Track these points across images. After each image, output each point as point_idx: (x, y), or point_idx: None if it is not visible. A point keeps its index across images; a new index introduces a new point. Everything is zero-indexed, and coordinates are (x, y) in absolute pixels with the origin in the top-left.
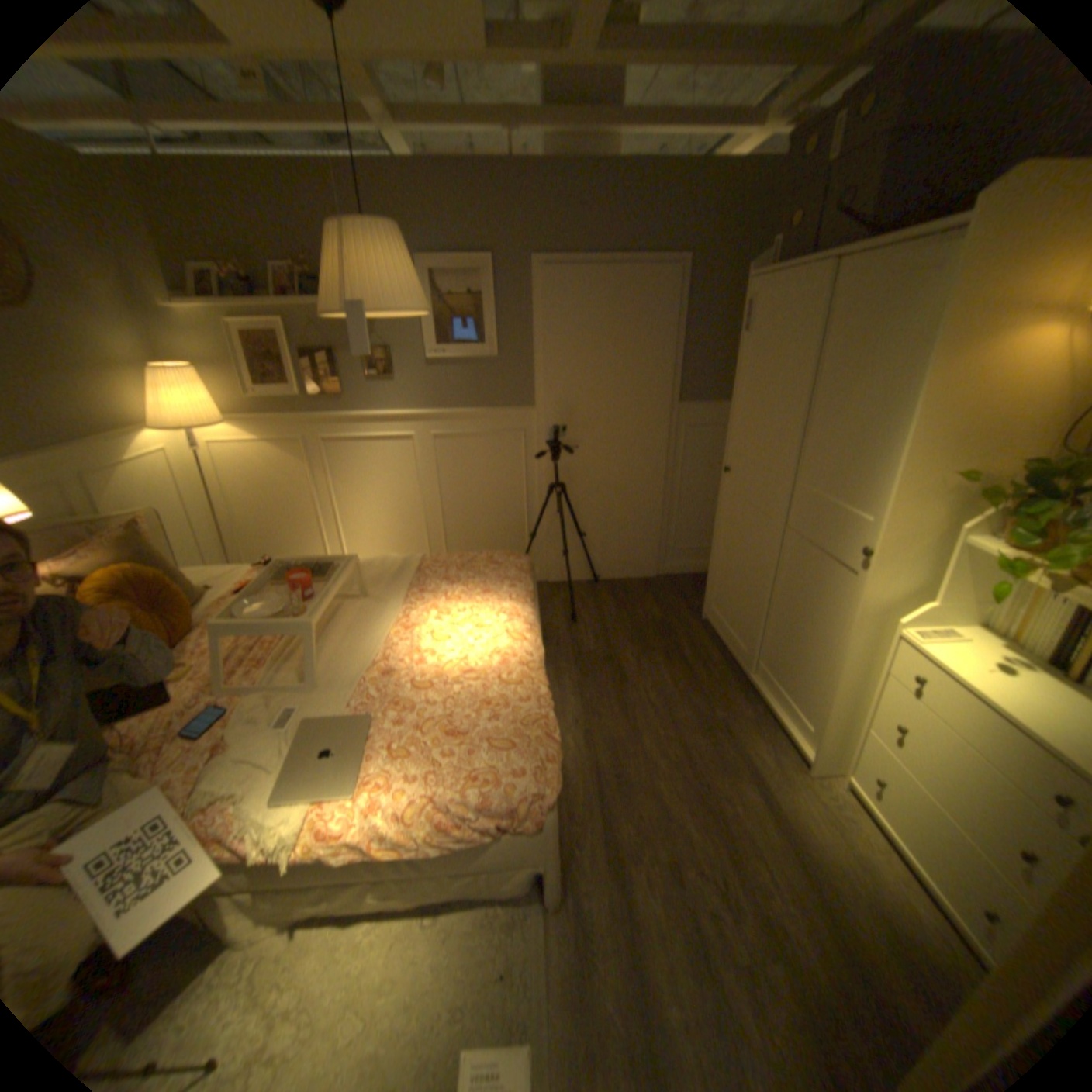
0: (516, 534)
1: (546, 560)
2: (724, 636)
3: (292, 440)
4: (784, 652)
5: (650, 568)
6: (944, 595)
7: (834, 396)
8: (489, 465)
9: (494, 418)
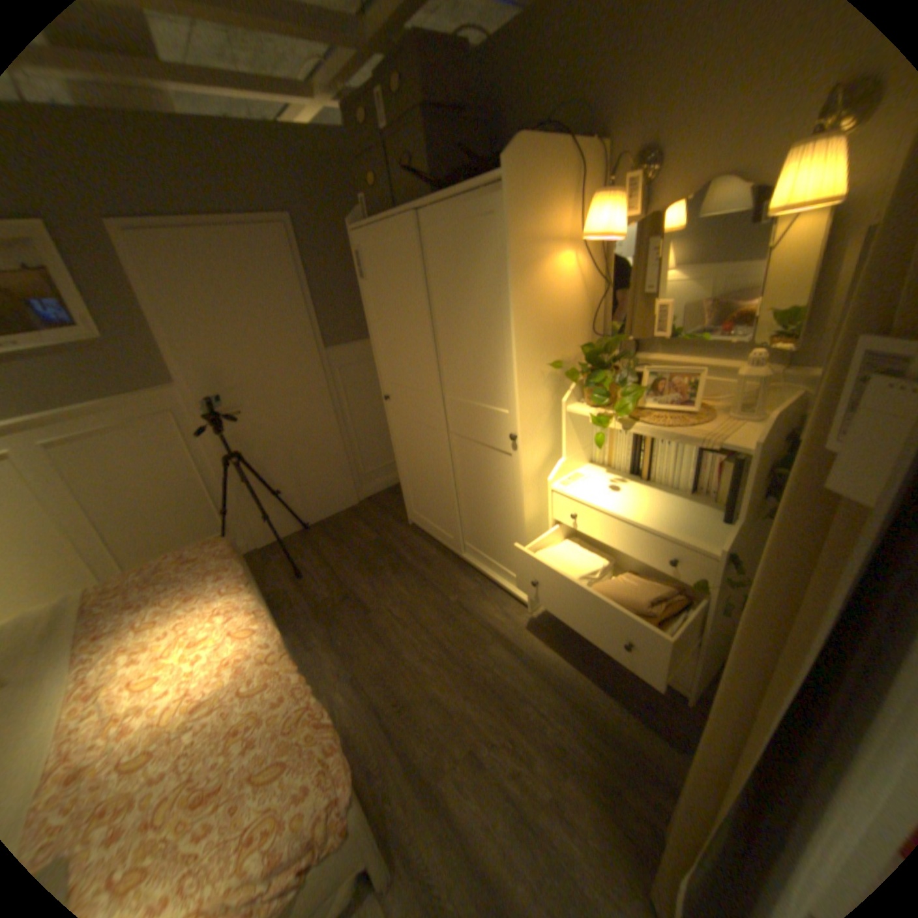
0: (201, 516)
1: (245, 529)
2: (430, 532)
3: None
4: (478, 529)
5: (349, 497)
6: (564, 452)
7: (448, 323)
8: (136, 457)
9: (121, 405)
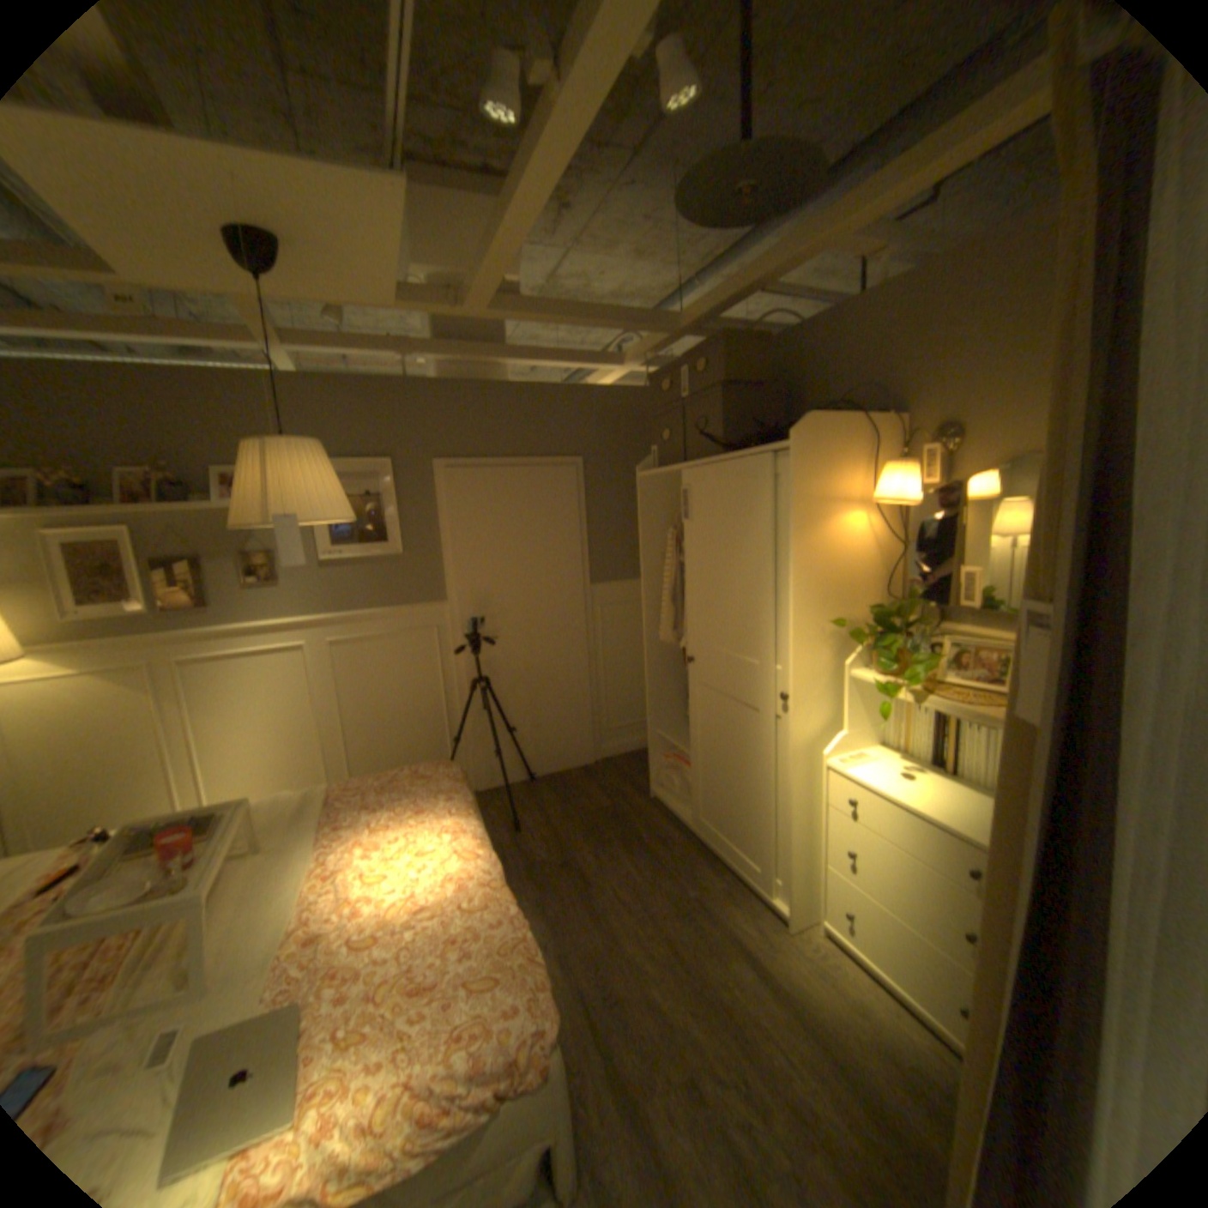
0: (435, 741)
1: (472, 765)
2: (676, 810)
3: (130, 667)
4: (736, 810)
5: (587, 754)
6: (847, 725)
7: (726, 571)
8: (398, 667)
9: (401, 616)
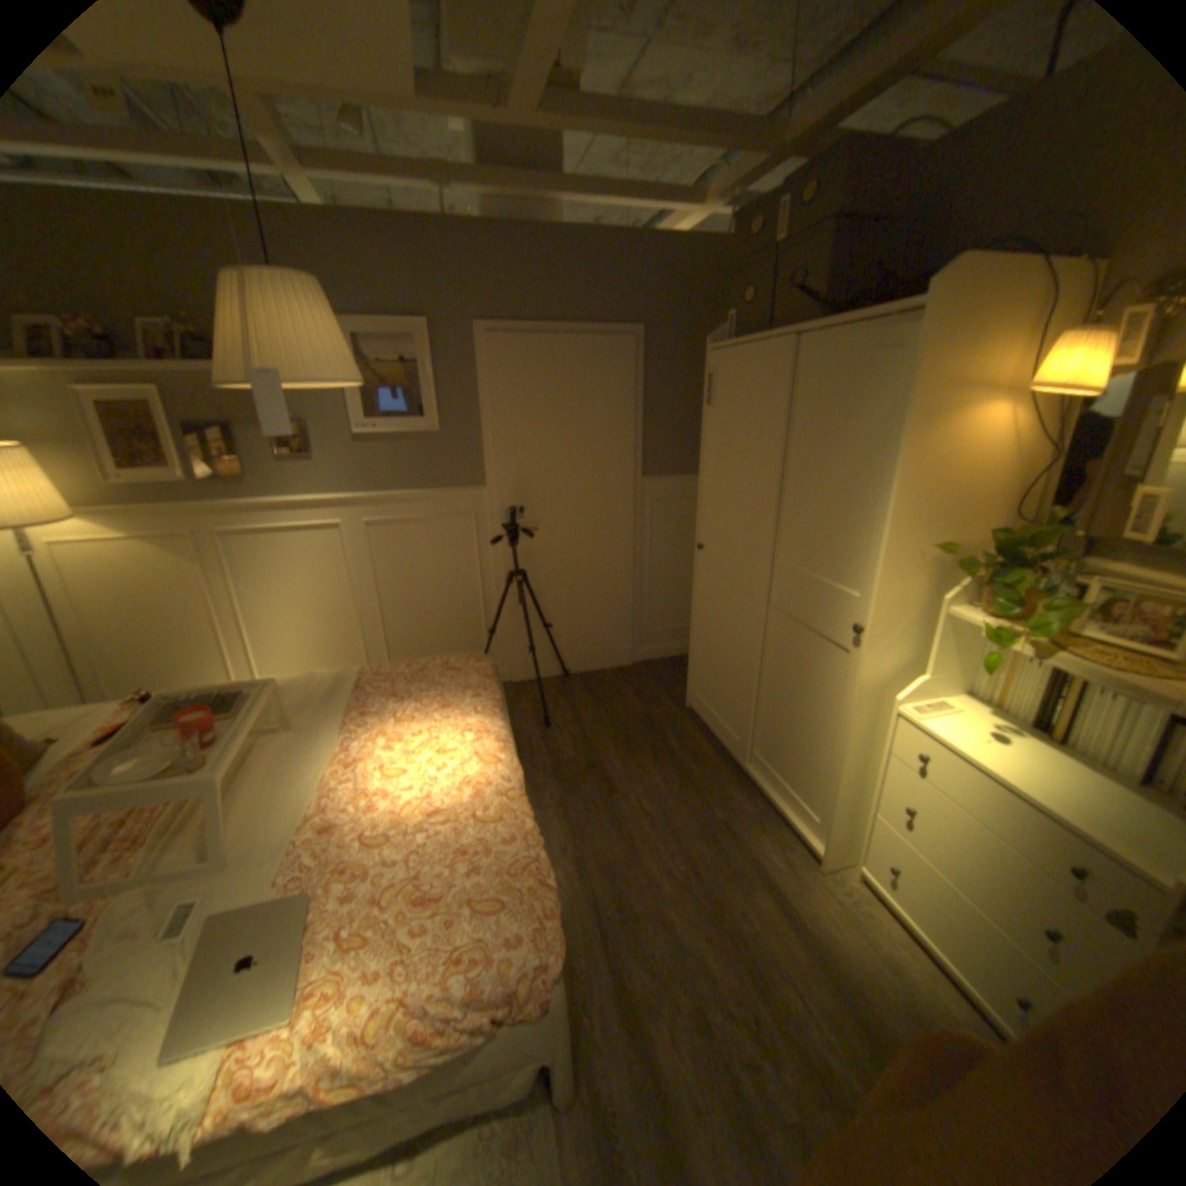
0: (472, 629)
1: (508, 655)
2: (712, 724)
3: (175, 534)
4: (779, 737)
5: (624, 655)
6: (933, 667)
7: (807, 470)
8: (436, 552)
9: (439, 499)
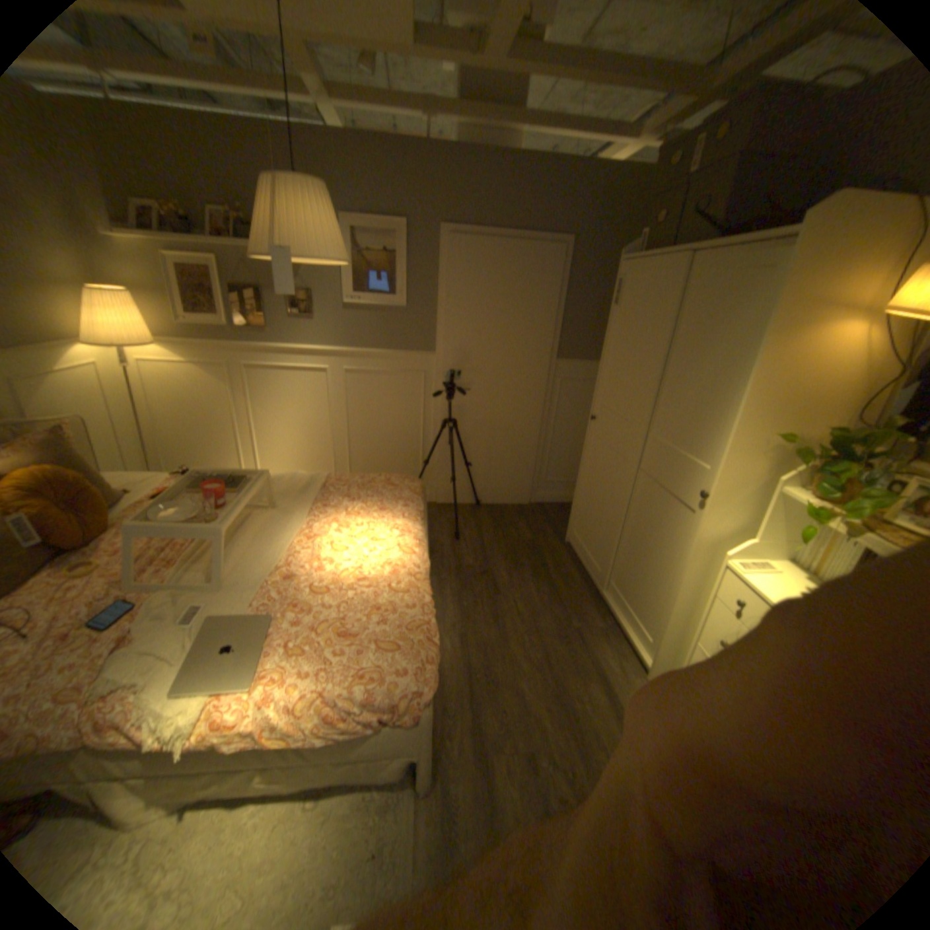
0: (413, 460)
1: (437, 483)
2: (584, 558)
3: (217, 363)
4: (632, 574)
5: (525, 496)
6: (764, 534)
7: (685, 363)
8: (393, 398)
9: (400, 358)
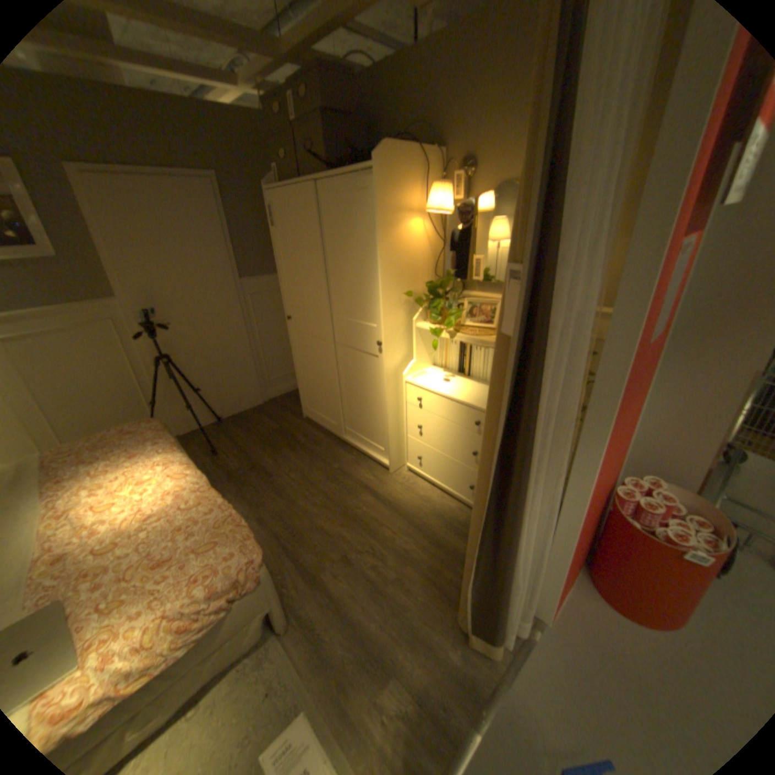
0: (133, 406)
1: (170, 418)
2: (320, 422)
3: None
4: (355, 415)
5: (256, 398)
6: (414, 356)
7: (337, 262)
8: (82, 354)
9: (72, 311)
